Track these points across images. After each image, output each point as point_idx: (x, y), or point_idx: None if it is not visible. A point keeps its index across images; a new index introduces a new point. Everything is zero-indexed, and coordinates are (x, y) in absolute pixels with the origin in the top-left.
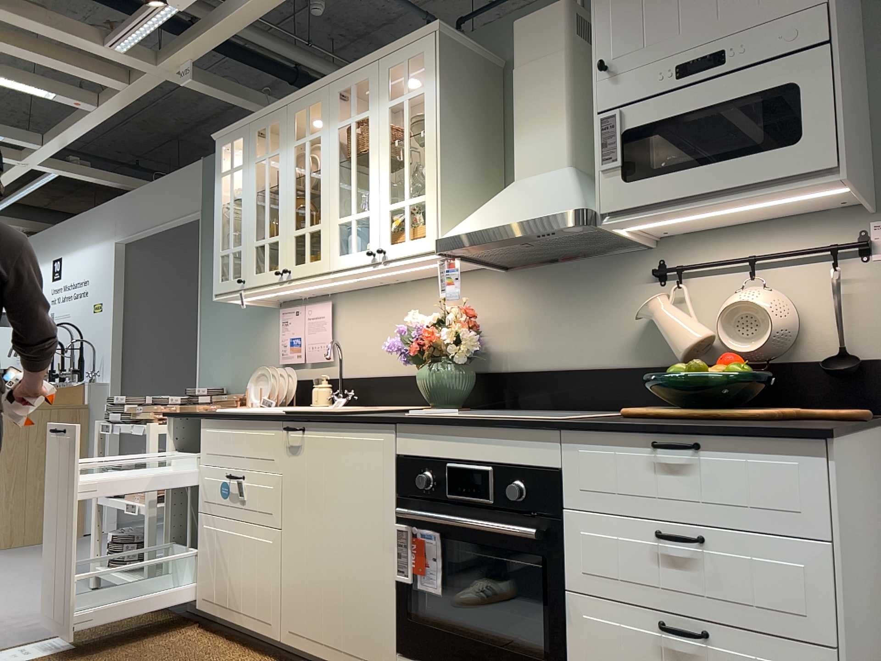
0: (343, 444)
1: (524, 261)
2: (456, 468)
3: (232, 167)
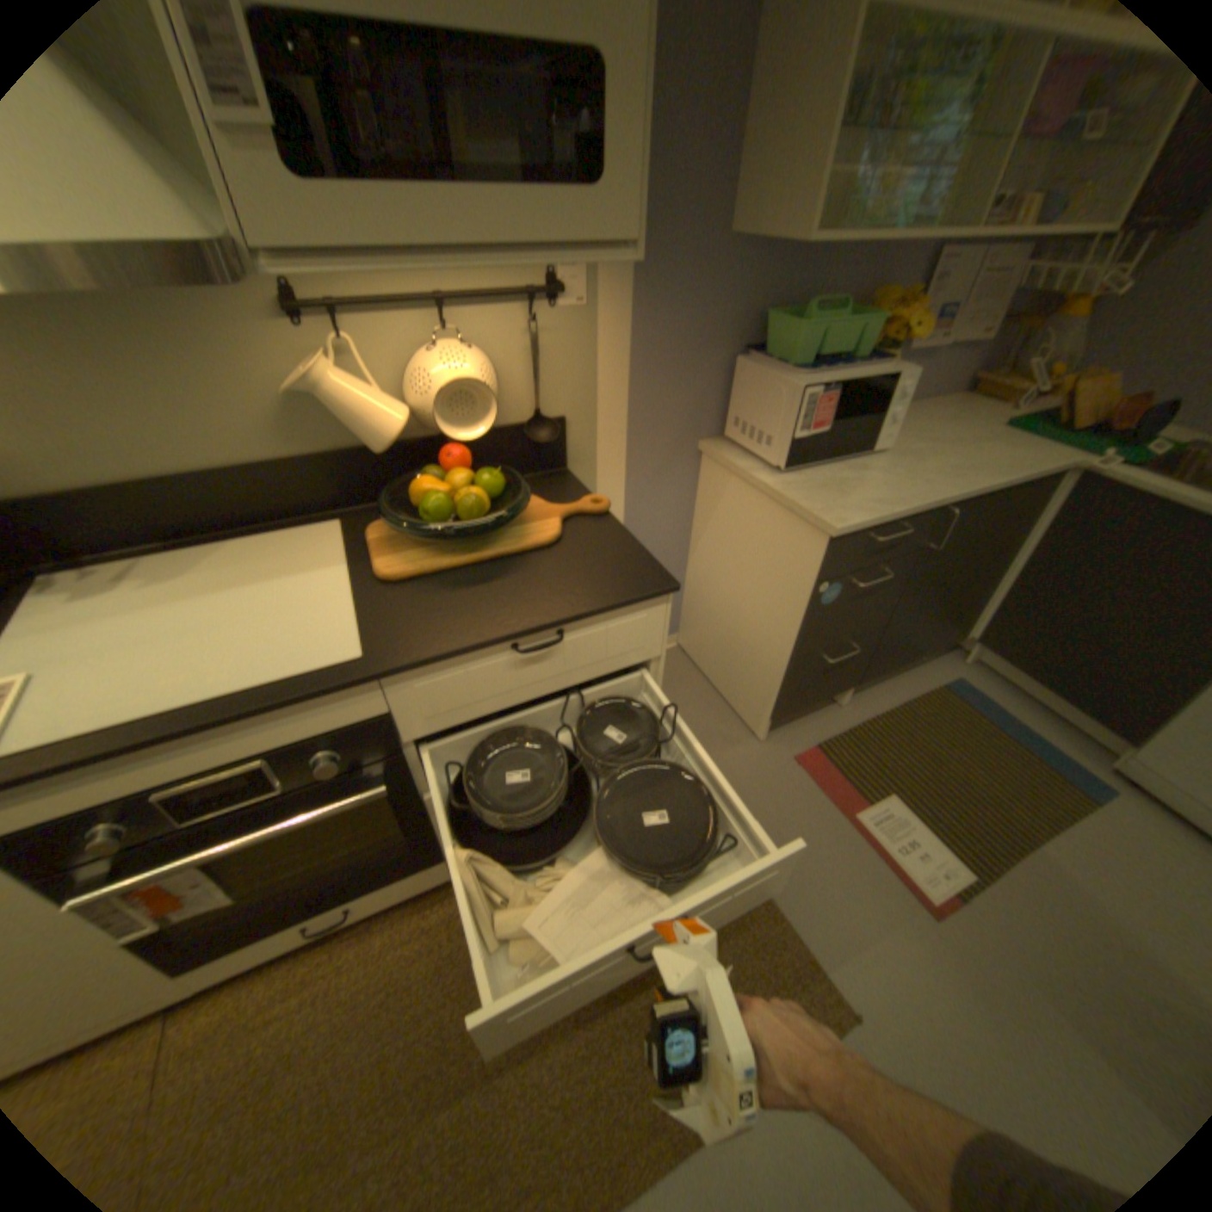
0: None
1: None
2: (174, 790)
3: None
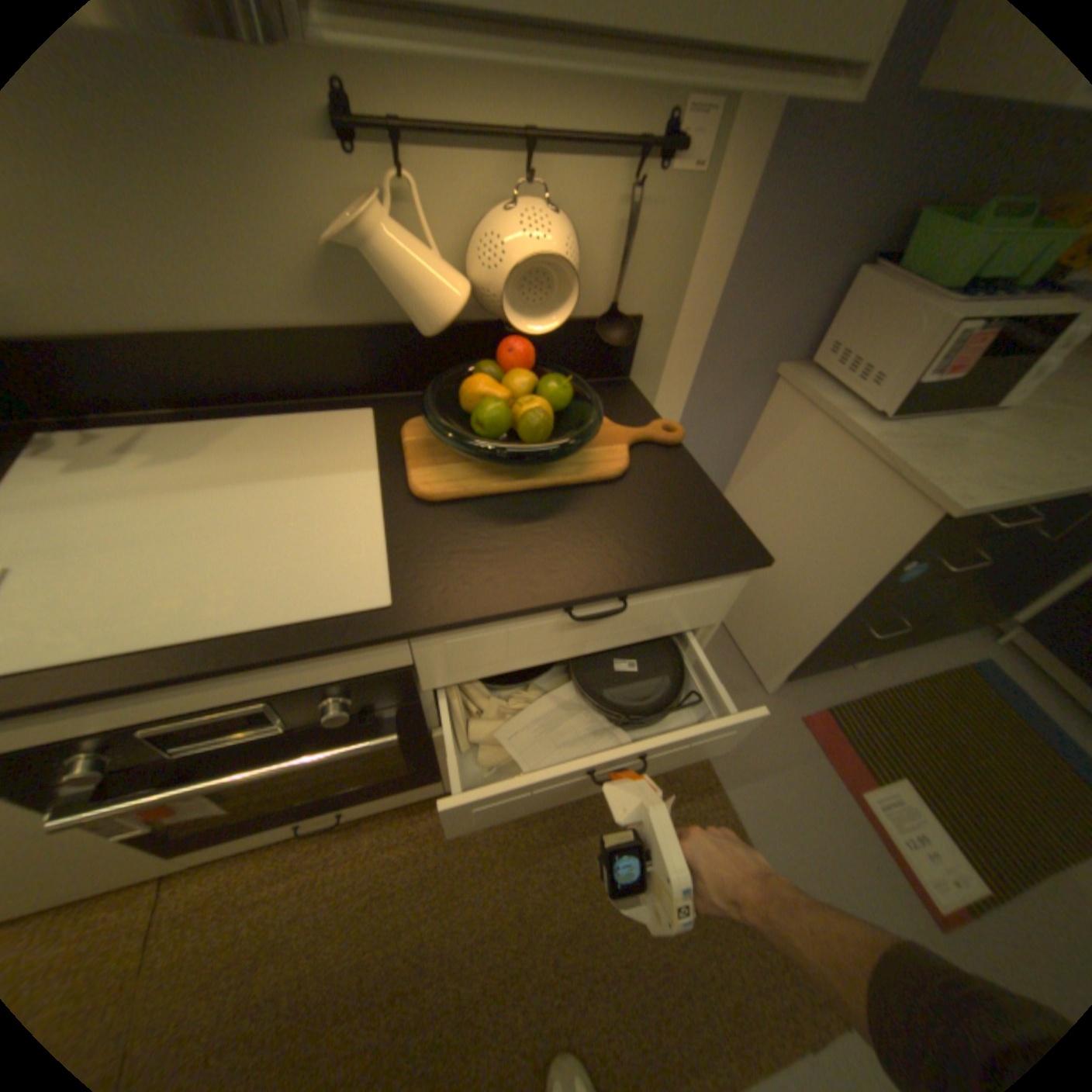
0: None
1: None
2: (163, 729)
3: None
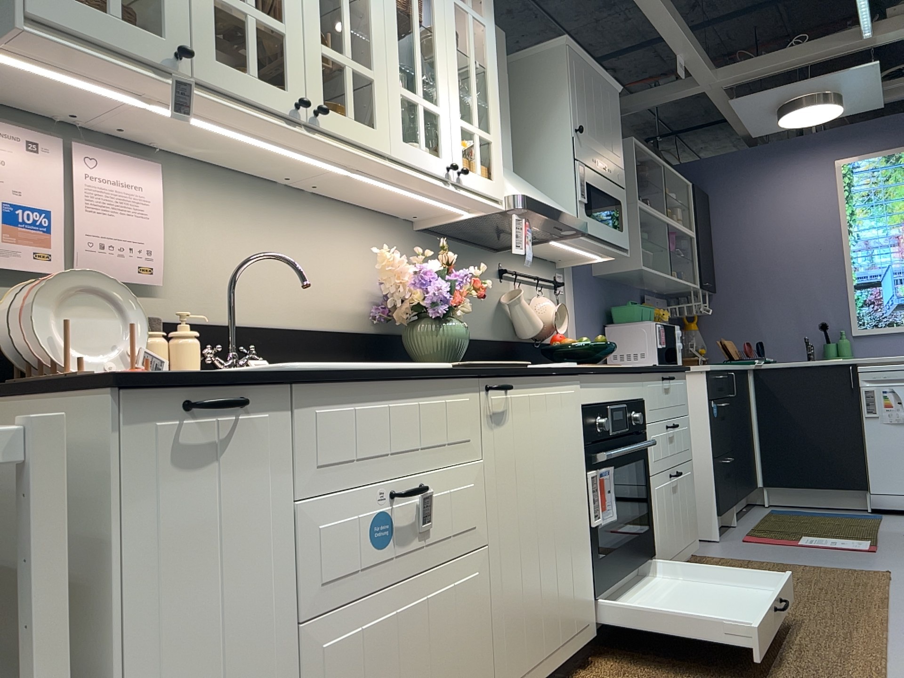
0: (547, 400)
1: (447, 229)
2: (612, 408)
3: None
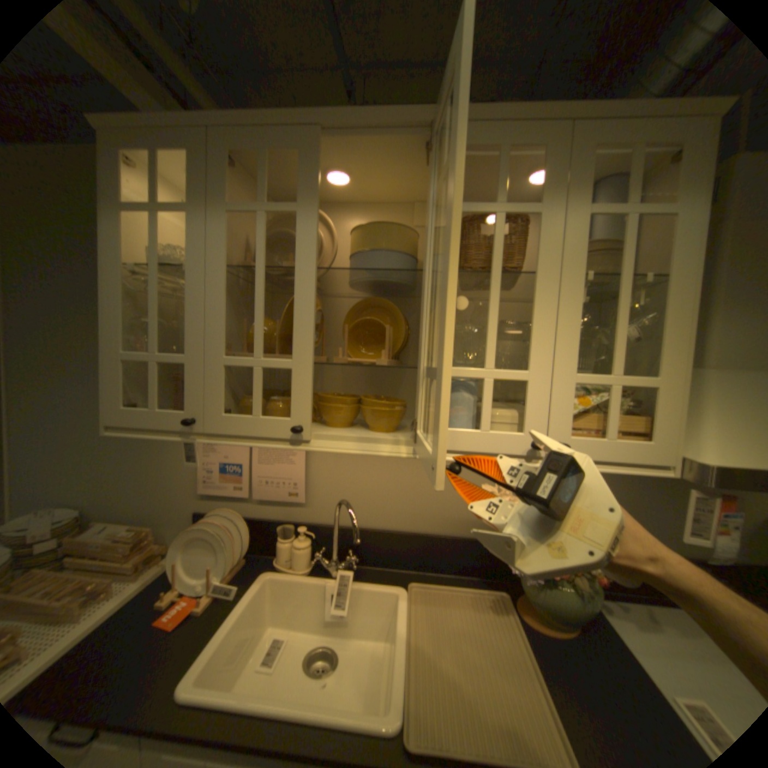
0: None
1: None
2: None
3: (150, 195)
